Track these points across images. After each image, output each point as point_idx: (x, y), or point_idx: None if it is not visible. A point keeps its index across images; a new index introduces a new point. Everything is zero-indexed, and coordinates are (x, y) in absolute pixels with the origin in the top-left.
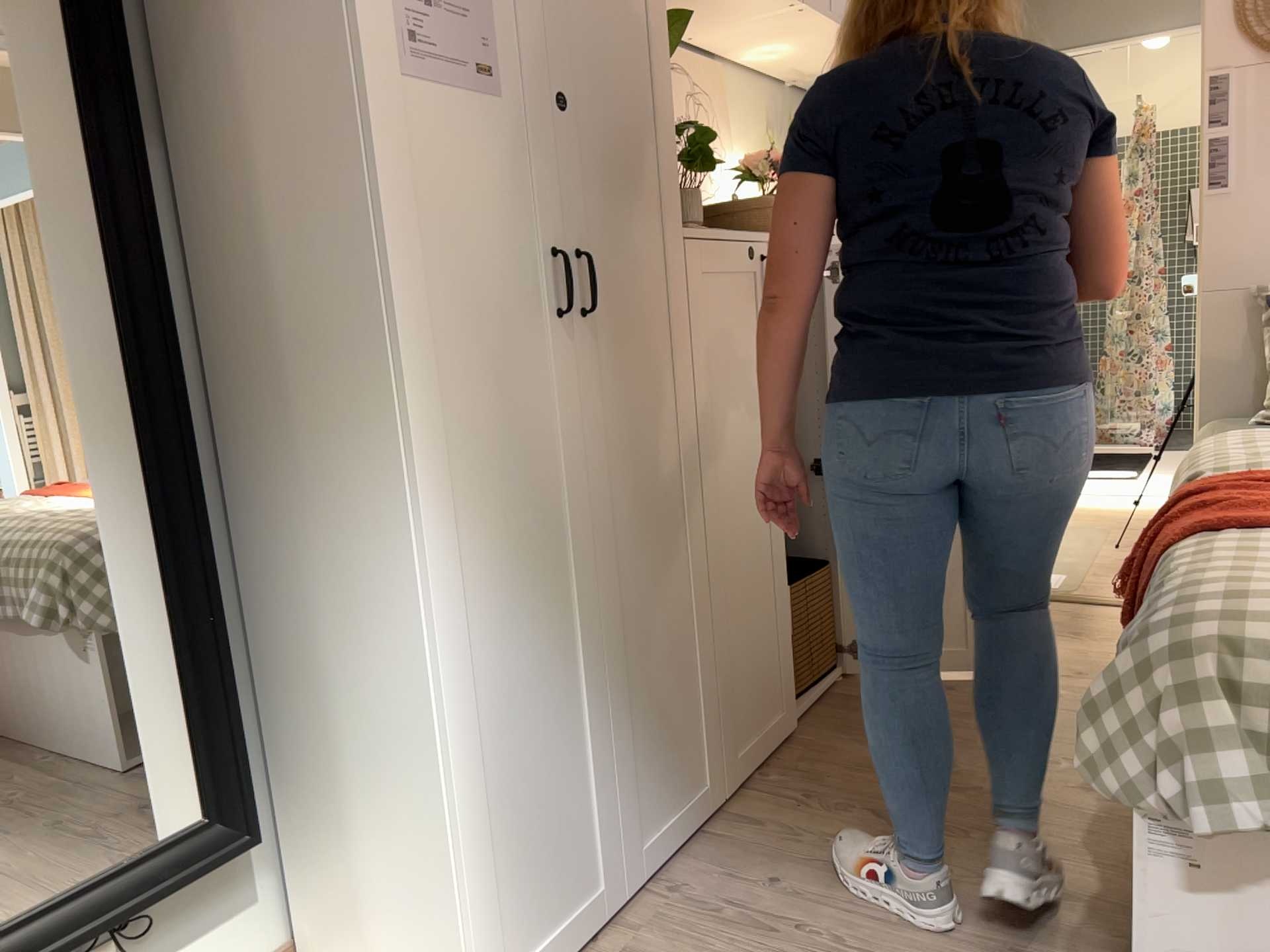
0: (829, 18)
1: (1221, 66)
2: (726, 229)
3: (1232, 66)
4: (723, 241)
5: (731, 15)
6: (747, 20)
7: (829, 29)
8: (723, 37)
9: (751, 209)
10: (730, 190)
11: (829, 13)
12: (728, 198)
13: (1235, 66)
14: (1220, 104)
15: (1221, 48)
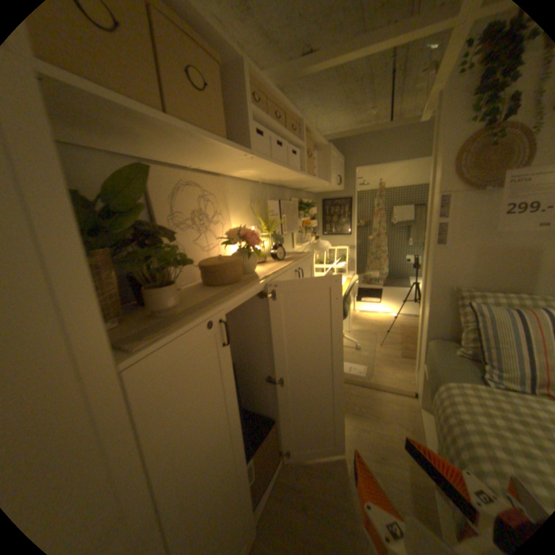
0: (272, 161)
1: (449, 191)
2: (190, 319)
3: (454, 191)
4: (185, 333)
5: (217, 159)
6: (228, 161)
7: (274, 165)
8: (221, 167)
9: (228, 269)
10: (225, 246)
11: (272, 158)
12: (217, 259)
13: (455, 191)
14: (447, 208)
15: (450, 182)
